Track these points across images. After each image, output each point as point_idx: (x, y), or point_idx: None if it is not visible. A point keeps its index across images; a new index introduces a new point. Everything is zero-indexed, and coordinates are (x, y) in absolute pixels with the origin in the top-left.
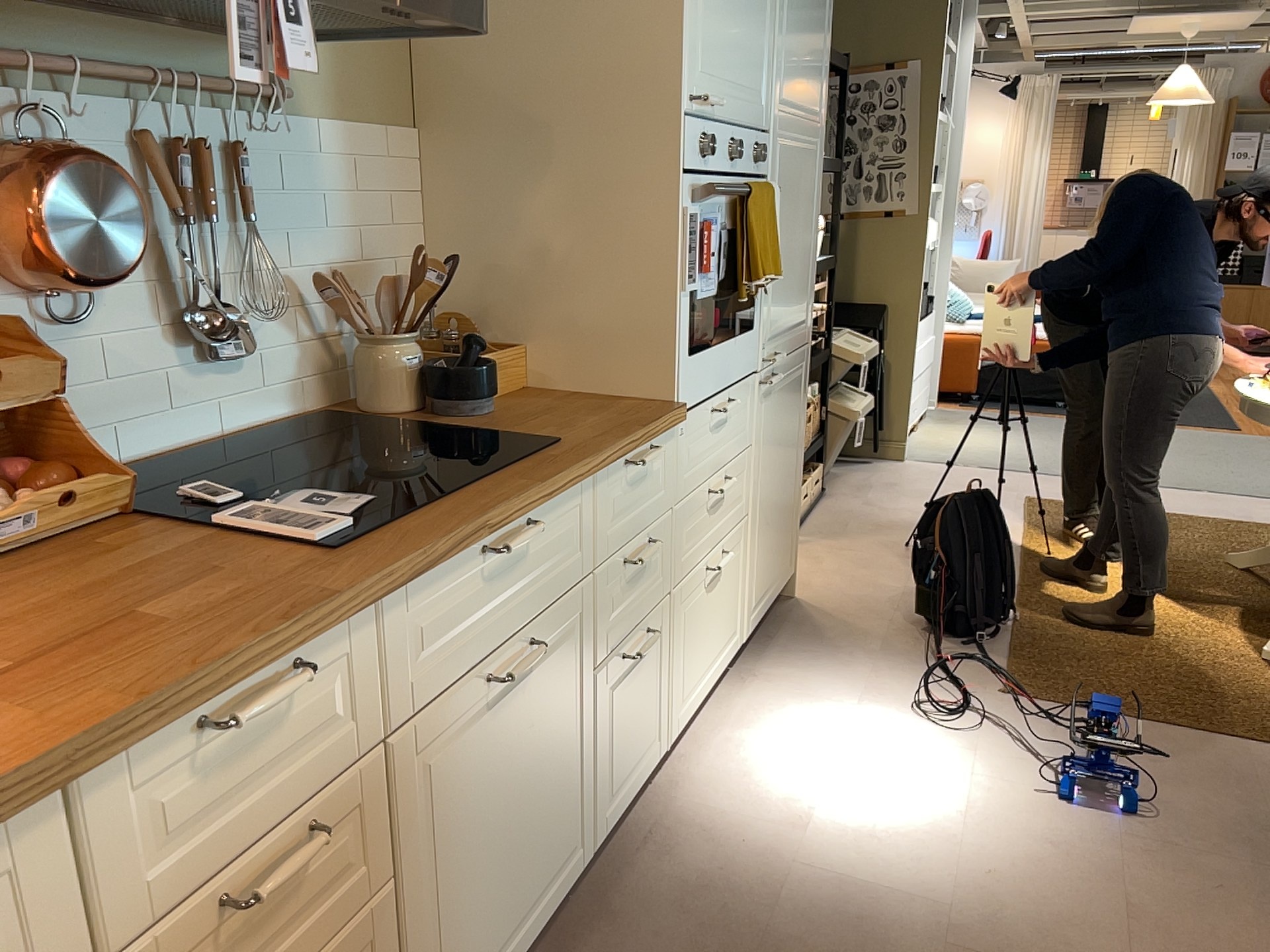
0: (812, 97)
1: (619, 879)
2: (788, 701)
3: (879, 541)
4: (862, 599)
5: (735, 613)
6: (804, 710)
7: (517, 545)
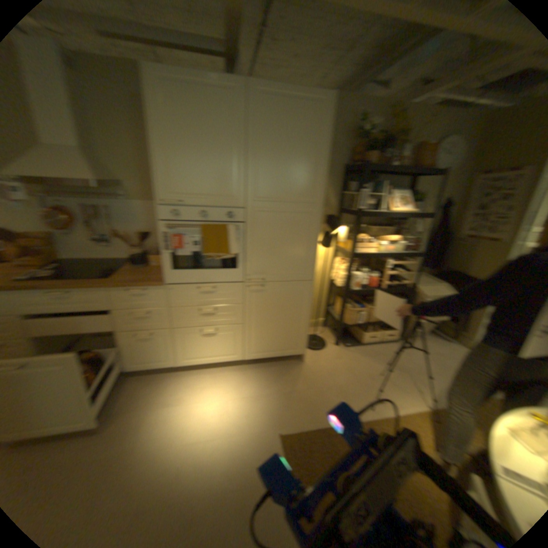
0: (302, 192)
1: (135, 382)
2: (234, 383)
3: (376, 368)
4: (321, 378)
5: (235, 350)
6: (231, 388)
7: (66, 294)
